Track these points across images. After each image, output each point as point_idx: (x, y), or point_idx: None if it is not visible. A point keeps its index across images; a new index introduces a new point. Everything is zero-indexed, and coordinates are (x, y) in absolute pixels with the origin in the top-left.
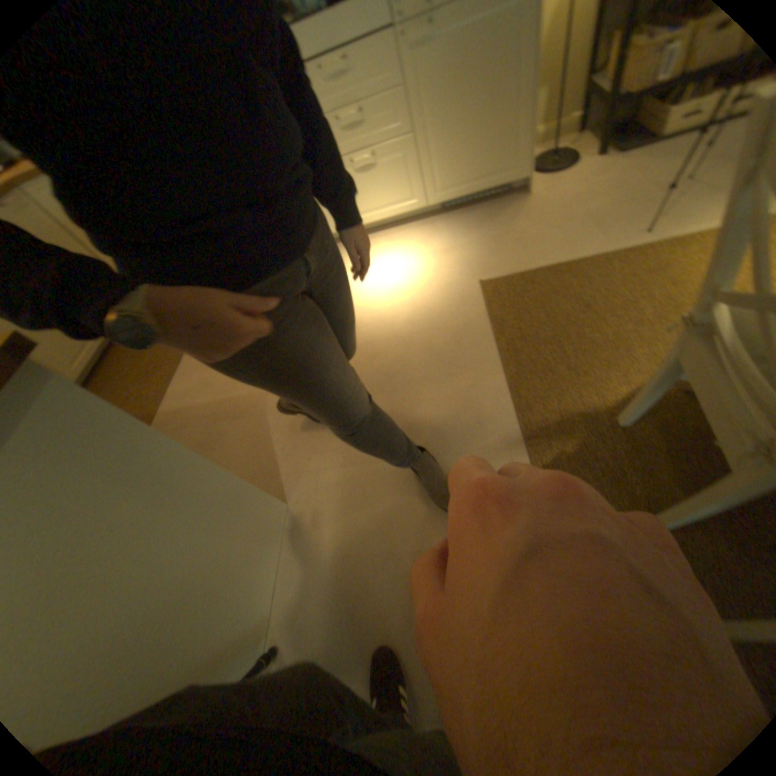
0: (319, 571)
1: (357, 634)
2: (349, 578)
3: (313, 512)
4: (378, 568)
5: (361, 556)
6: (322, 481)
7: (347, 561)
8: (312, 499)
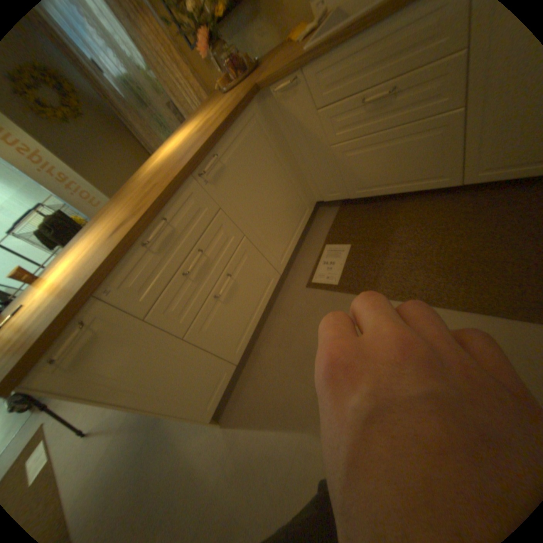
0: (181, 437)
1: (154, 448)
2: (168, 456)
3: (205, 448)
4: (160, 478)
5: (170, 470)
6: (216, 466)
7: (174, 459)
8: (211, 450)
